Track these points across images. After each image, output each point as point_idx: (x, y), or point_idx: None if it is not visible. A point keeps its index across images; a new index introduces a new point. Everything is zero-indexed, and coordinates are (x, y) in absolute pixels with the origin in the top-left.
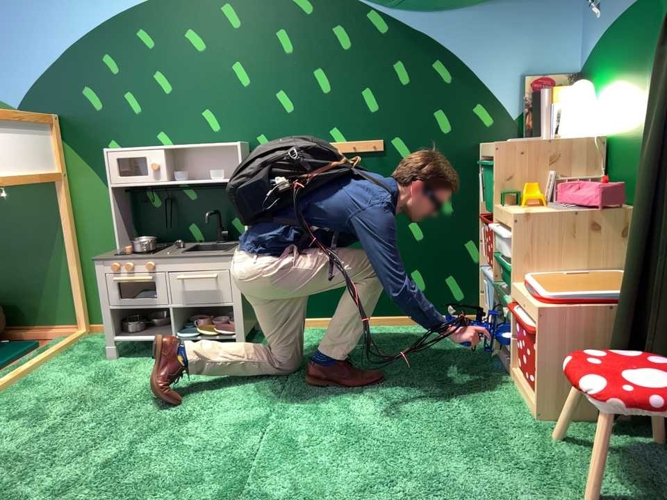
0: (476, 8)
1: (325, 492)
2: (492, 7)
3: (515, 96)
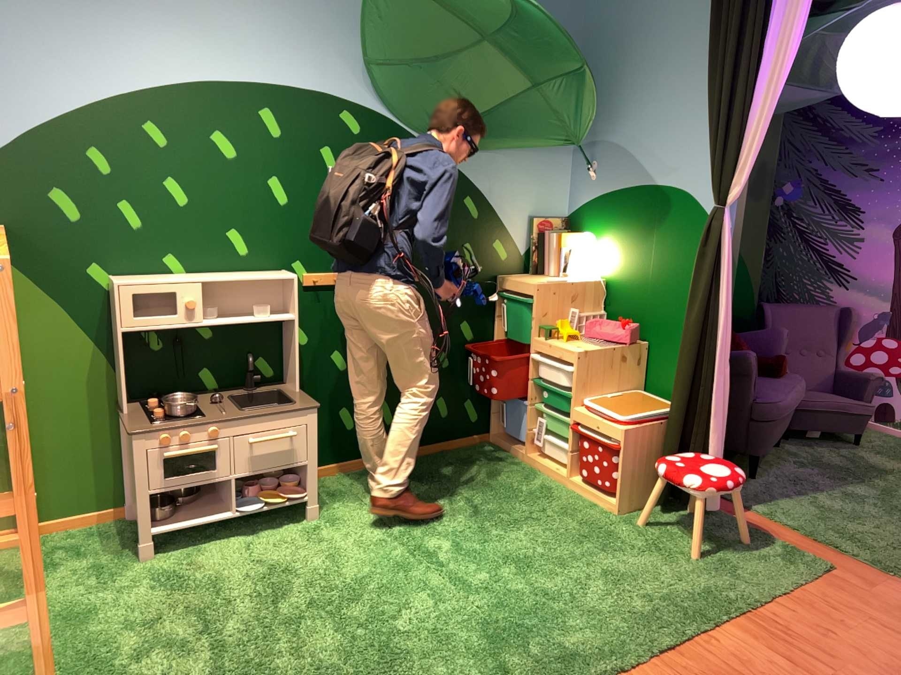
0: (503, 157)
1: (550, 597)
2: (514, 157)
3: (525, 236)
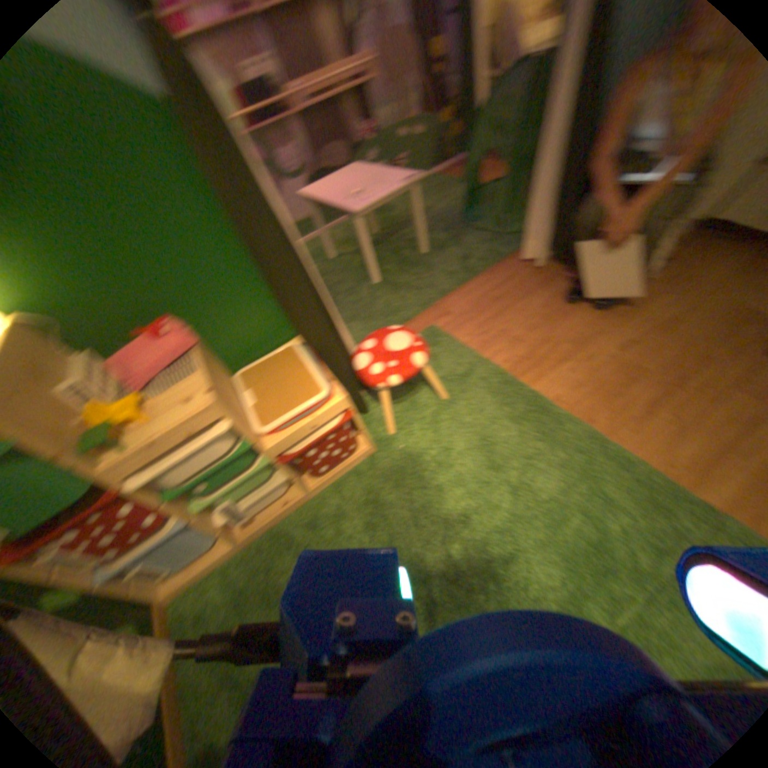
0: None
1: (566, 523)
2: None
3: None
